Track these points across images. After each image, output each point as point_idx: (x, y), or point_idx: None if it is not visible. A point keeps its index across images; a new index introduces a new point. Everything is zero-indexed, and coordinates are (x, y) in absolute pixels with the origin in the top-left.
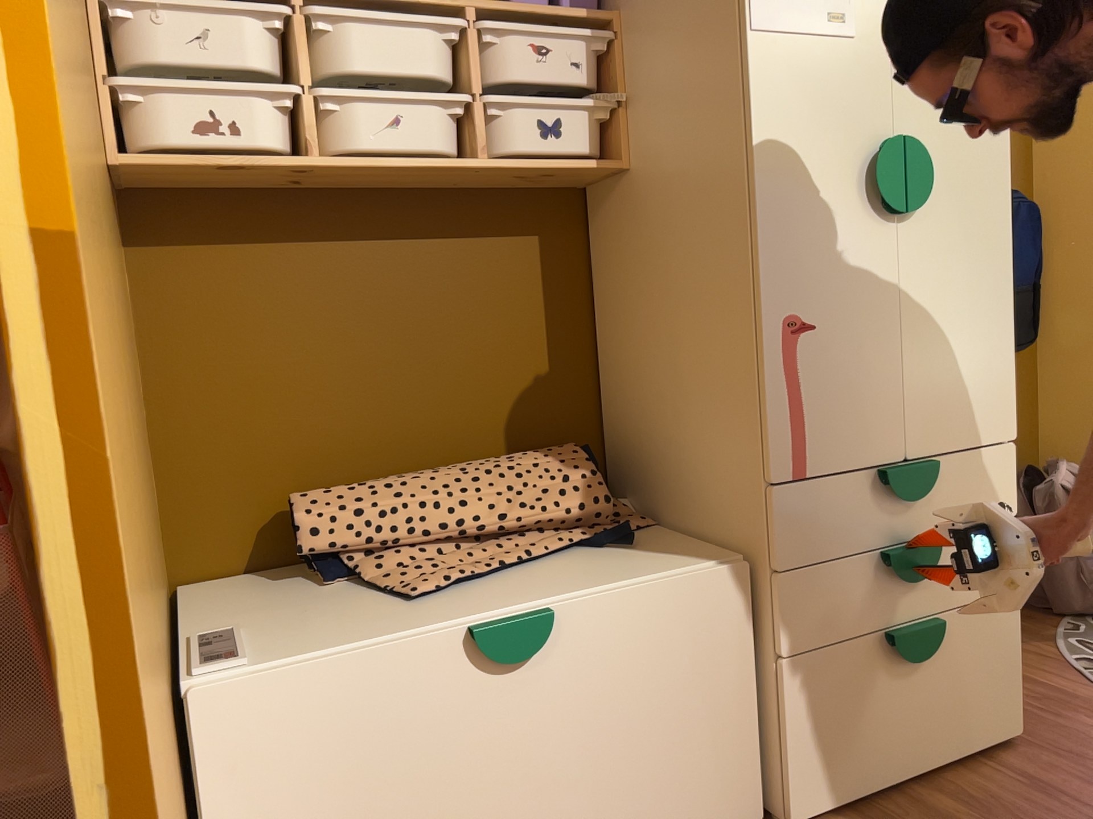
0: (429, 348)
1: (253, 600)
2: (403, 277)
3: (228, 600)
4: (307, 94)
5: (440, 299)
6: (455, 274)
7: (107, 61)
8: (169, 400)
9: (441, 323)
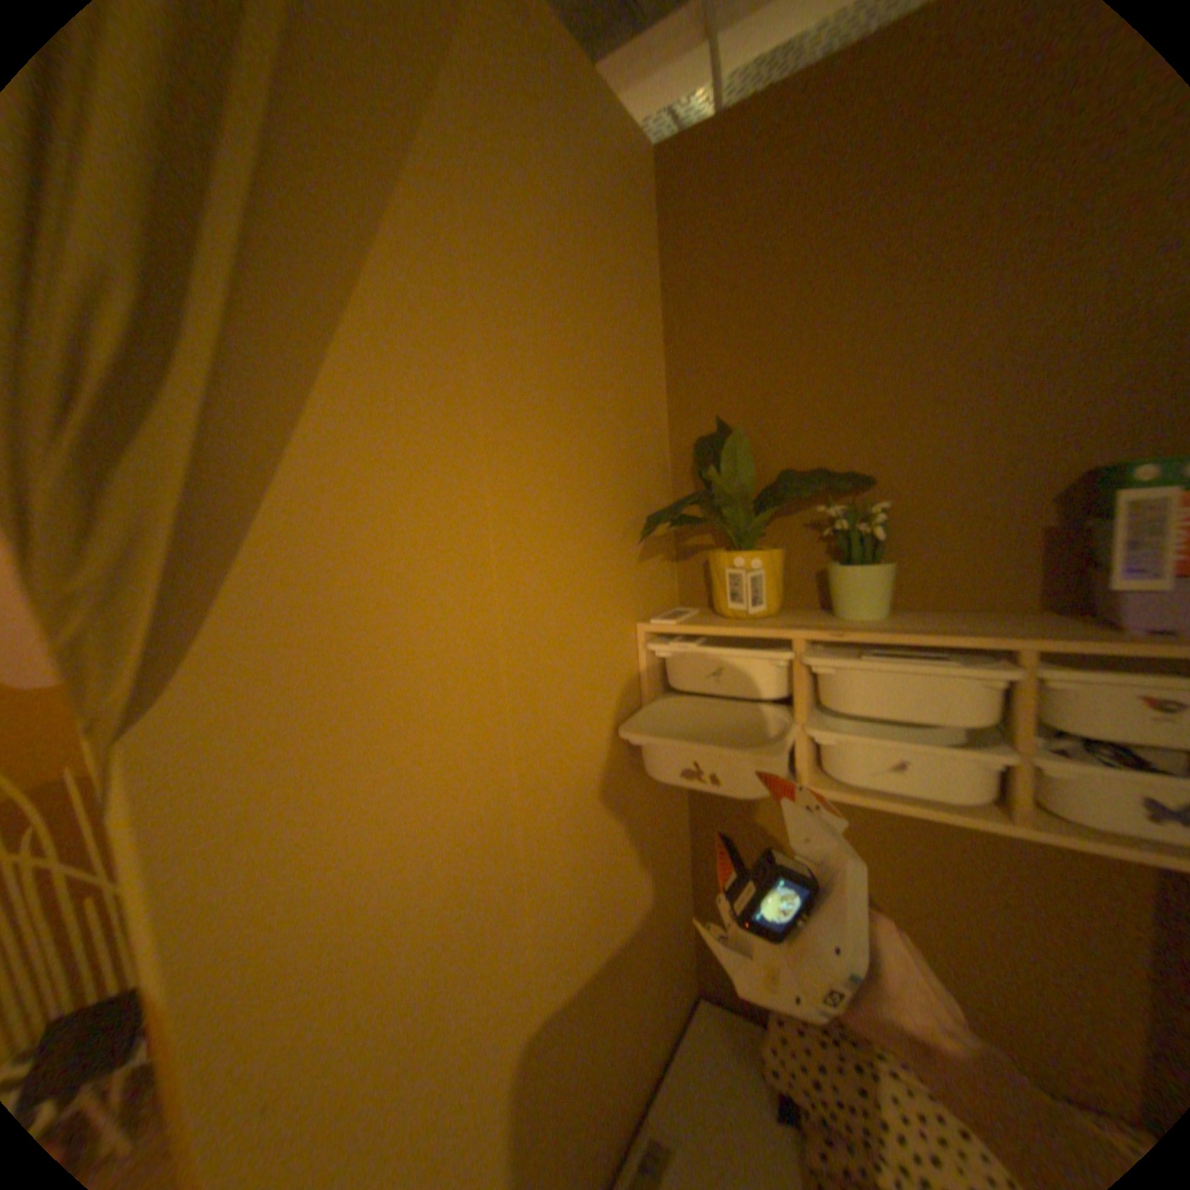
0: (950, 926)
1: (721, 1087)
2: (927, 849)
3: (709, 1065)
4: (801, 726)
5: (971, 884)
6: (998, 866)
7: (655, 677)
8: (706, 873)
9: (971, 908)
